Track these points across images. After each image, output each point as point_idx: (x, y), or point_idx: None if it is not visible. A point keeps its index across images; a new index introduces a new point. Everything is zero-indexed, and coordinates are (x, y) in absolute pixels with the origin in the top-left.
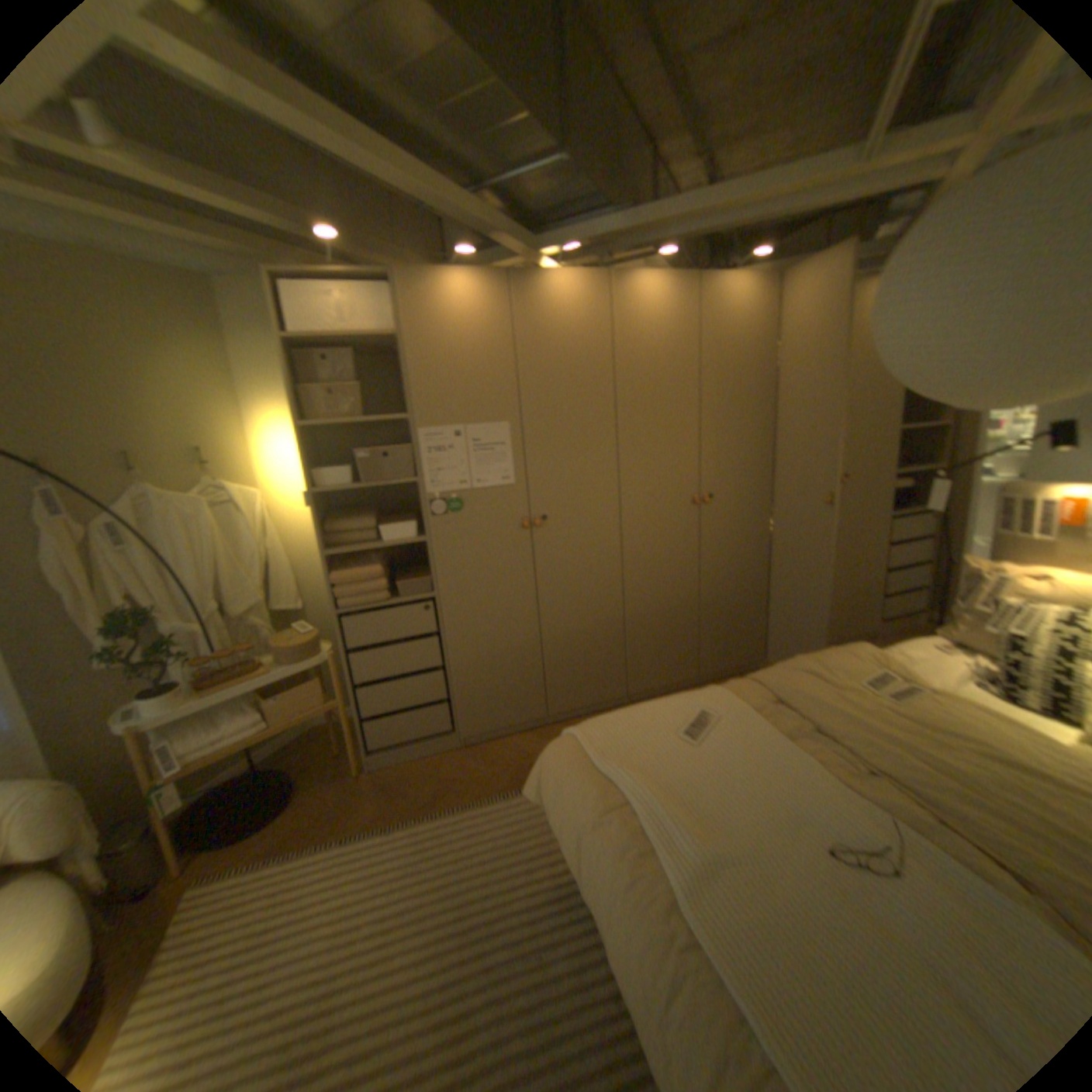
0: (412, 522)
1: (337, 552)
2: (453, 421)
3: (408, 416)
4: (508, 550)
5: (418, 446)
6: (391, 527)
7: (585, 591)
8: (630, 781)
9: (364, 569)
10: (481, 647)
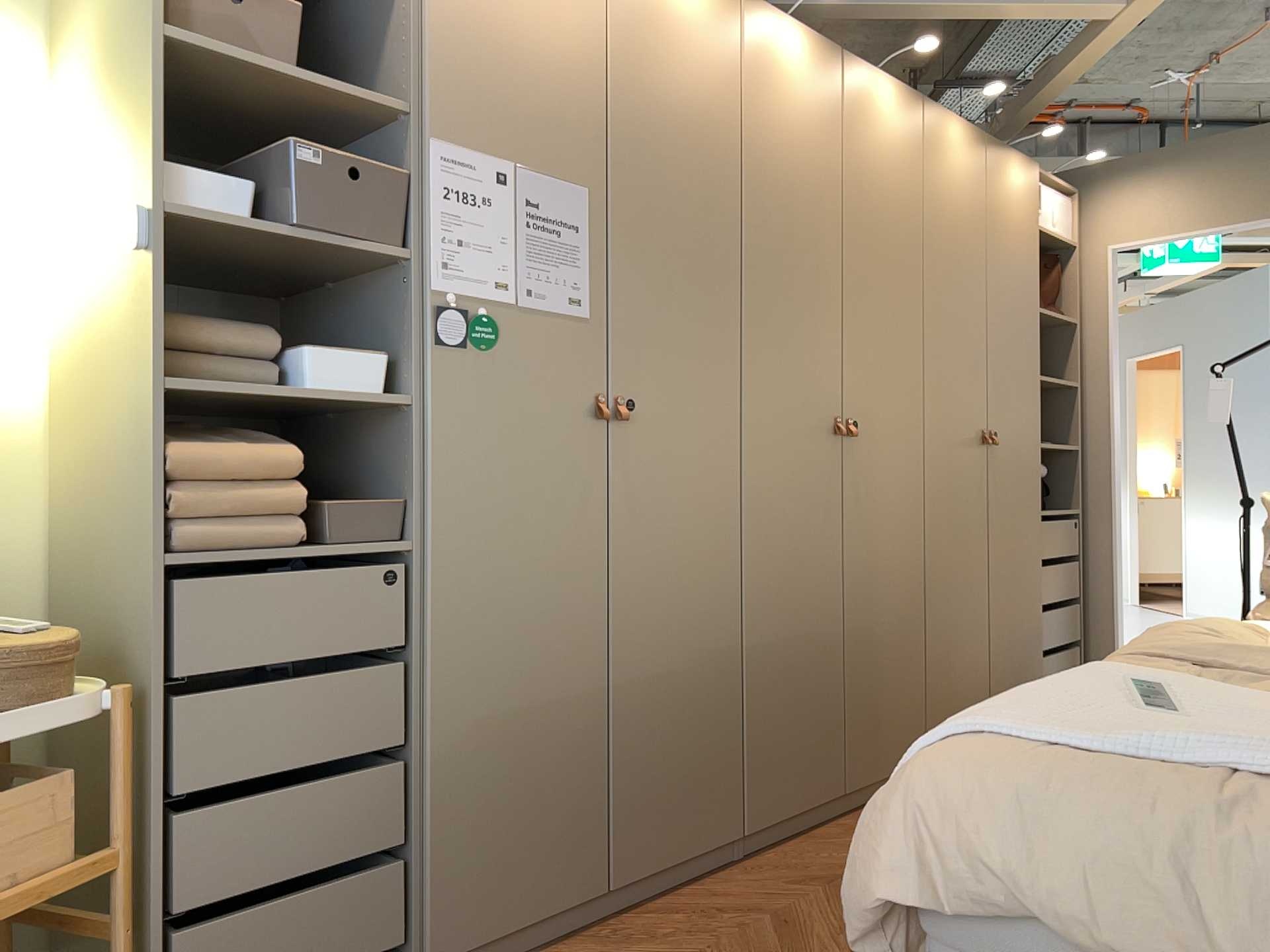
0: (368, 357)
1: (191, 386)
2: (494, 146)
3: (406, 105)
4: (566, 458)
5: (421, 177)
6: (327, 354)
7: (687, 579)
8: (1190, 755)
9: (250, 447)
10: (496, 696)
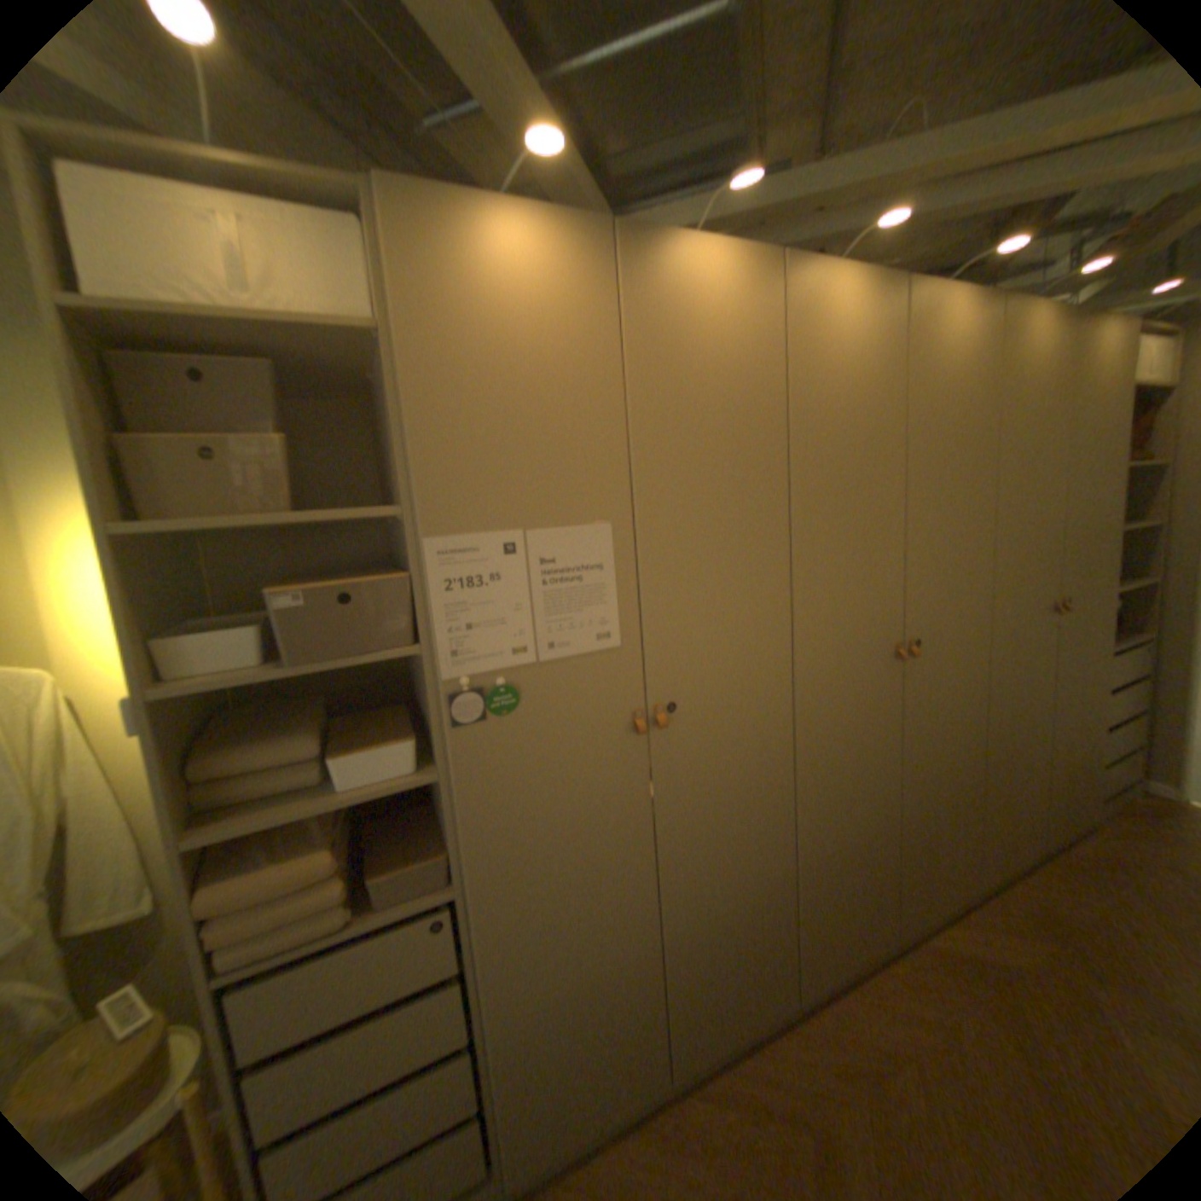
0: (402, 738)
1: (212, 836)
2: (497, 520)
3: (397, 509)
4: (605, 776)
5: (420, 576)
6: (352, 758)
7: (736, 834)
8: None
9: (283, 865)
10: (550, 986)
